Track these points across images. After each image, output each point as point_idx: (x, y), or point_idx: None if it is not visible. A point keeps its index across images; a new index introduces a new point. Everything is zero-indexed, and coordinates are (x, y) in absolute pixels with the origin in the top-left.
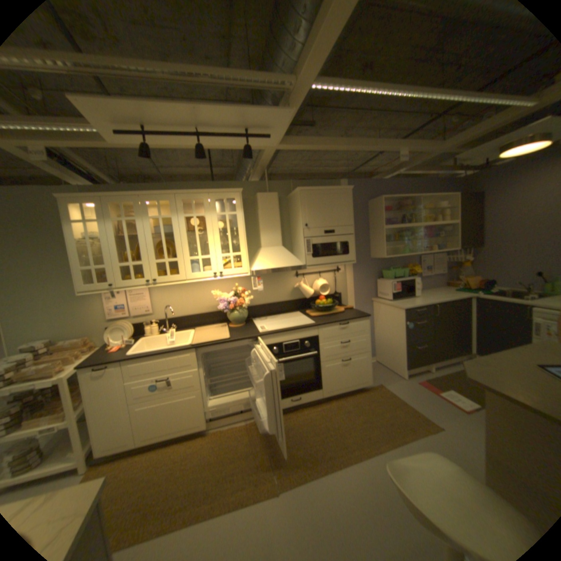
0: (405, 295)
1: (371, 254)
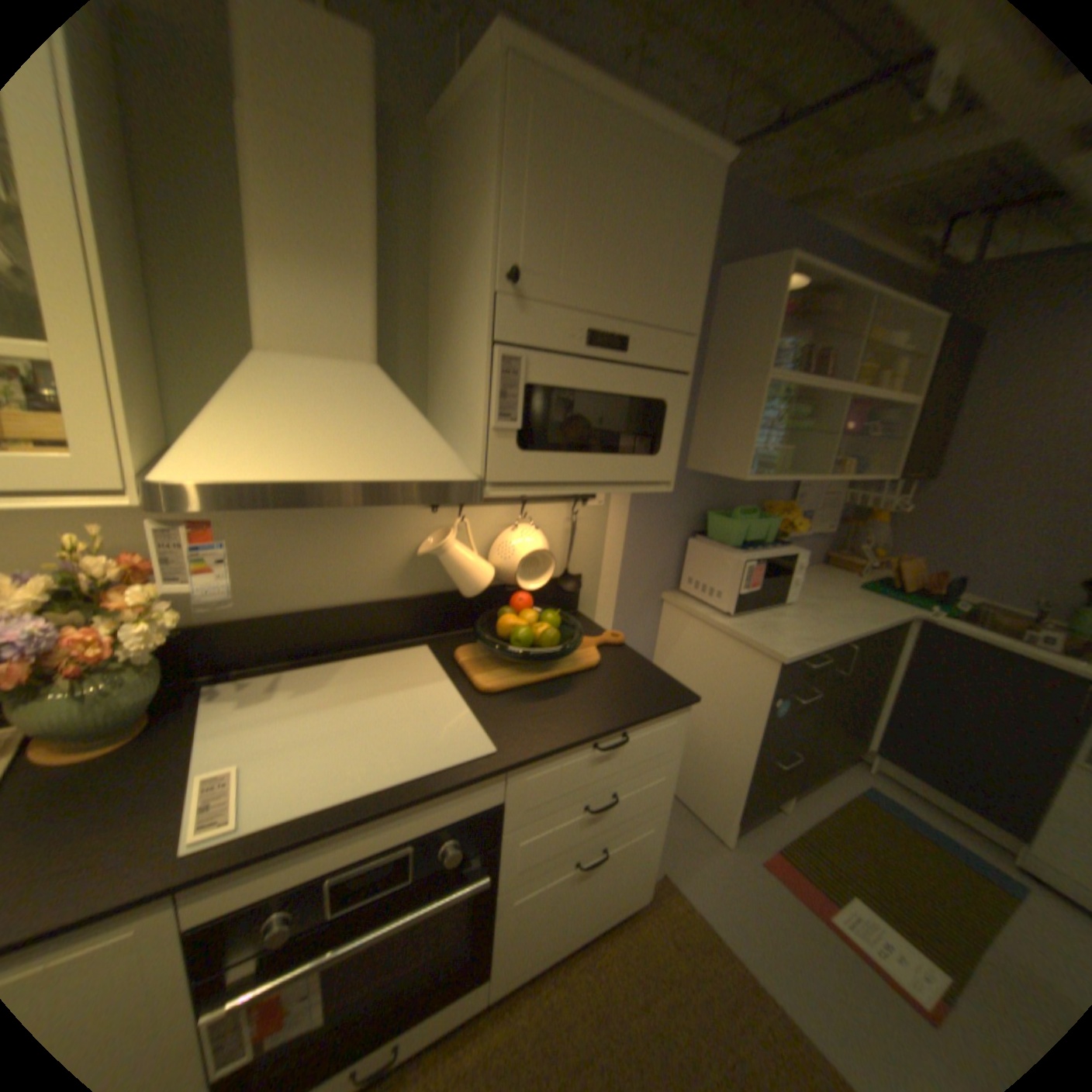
0: (765, 601)
1: (689, 457)
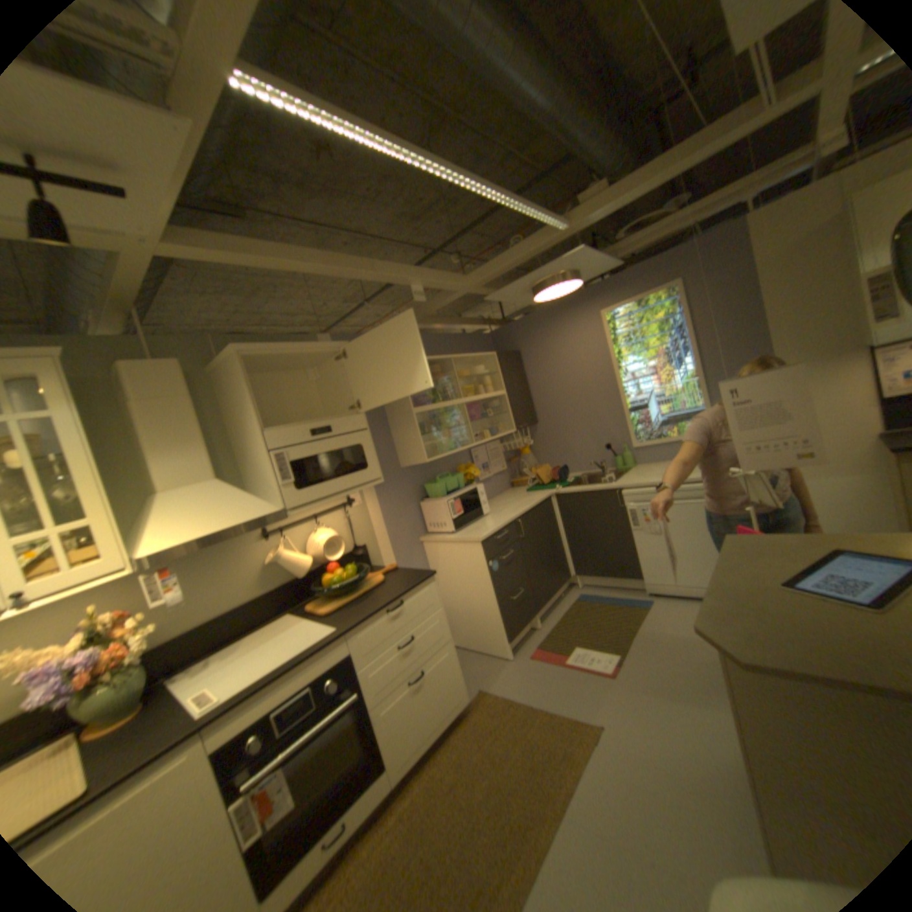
0: (470, 518)
1: (399, 462)
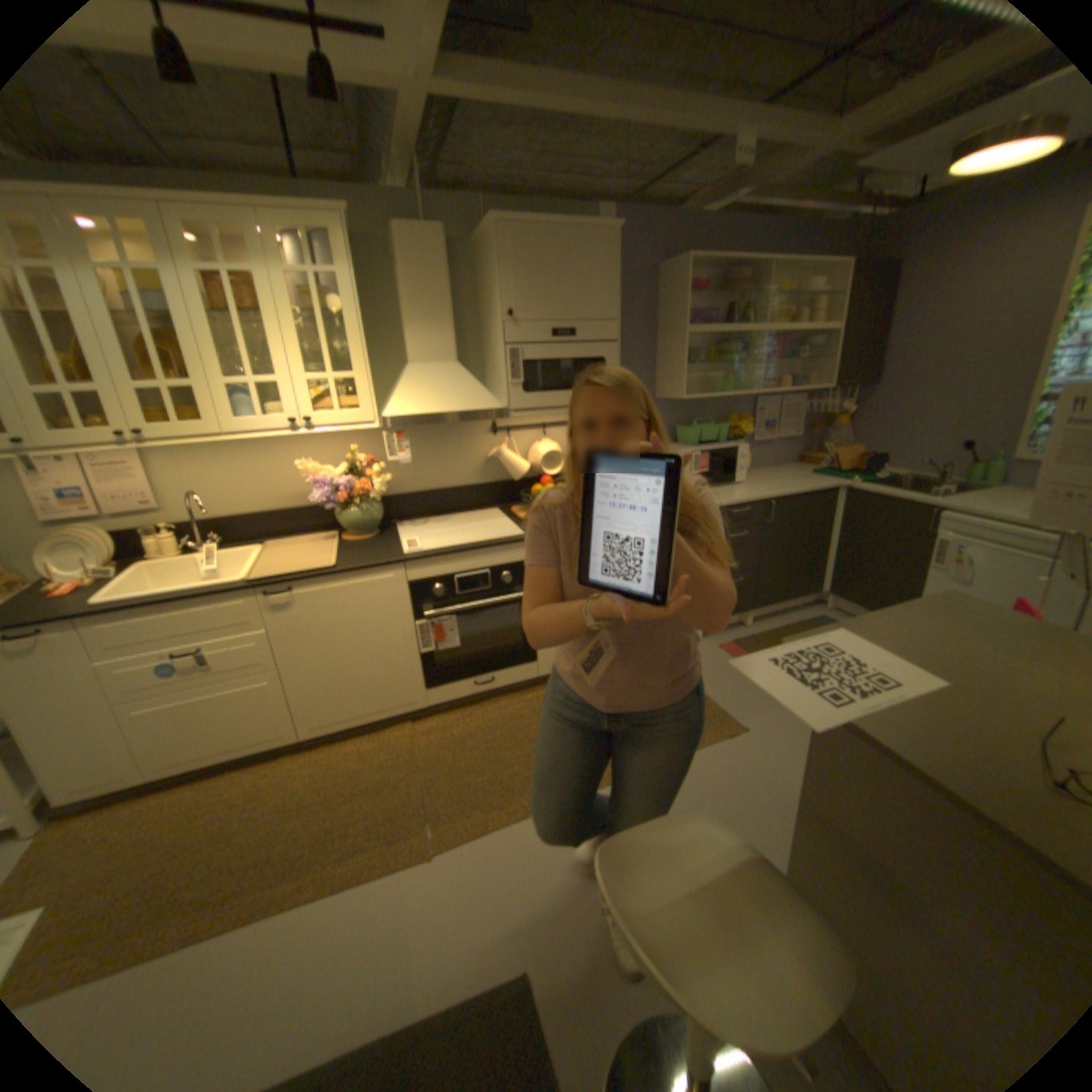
0: (715, 480)
1: (656, 391)
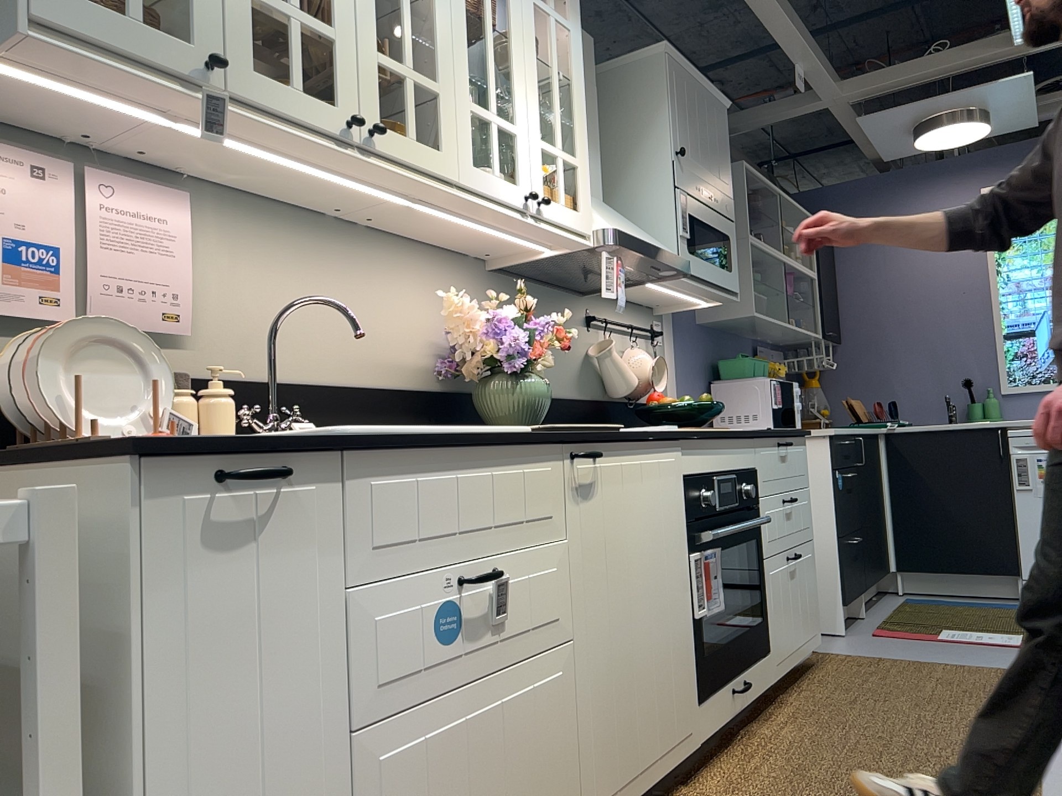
0: (787, 421)
1: (698, 315)
